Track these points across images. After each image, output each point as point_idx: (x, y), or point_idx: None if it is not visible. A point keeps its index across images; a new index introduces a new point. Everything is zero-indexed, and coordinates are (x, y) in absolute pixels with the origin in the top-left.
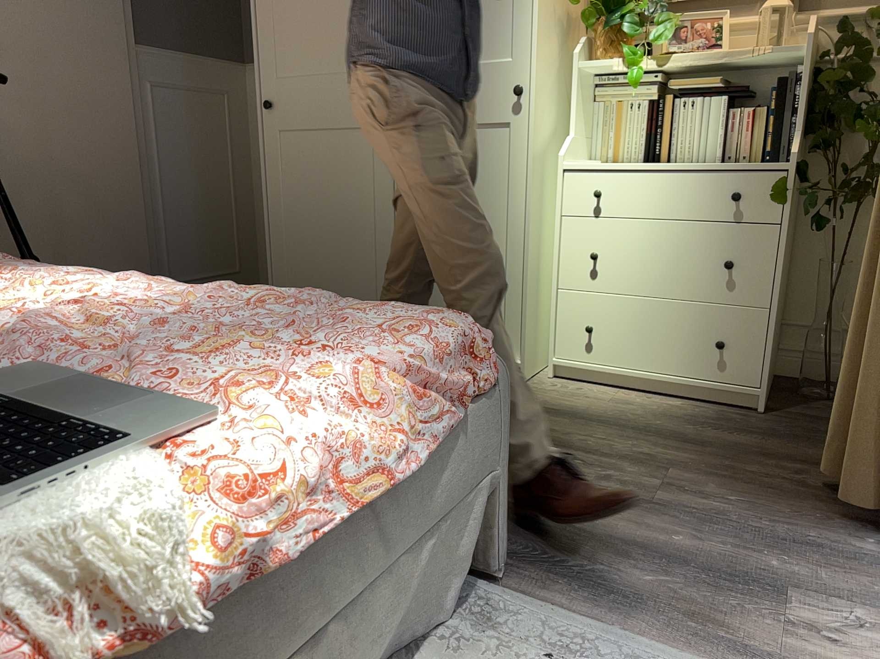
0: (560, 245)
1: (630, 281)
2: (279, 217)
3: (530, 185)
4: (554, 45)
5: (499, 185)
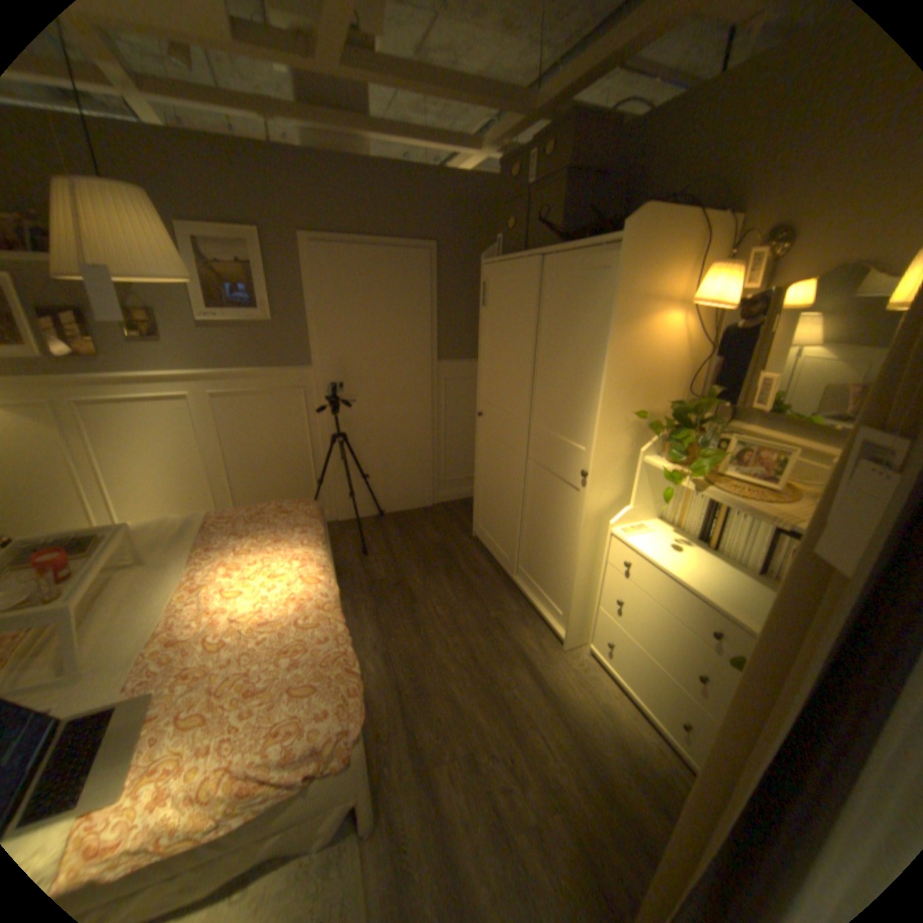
0: (604, 578)
1: (640, 634)
2: (479, 475)
3: (582, 538)
4: (626, 441)
5: (570, 523)
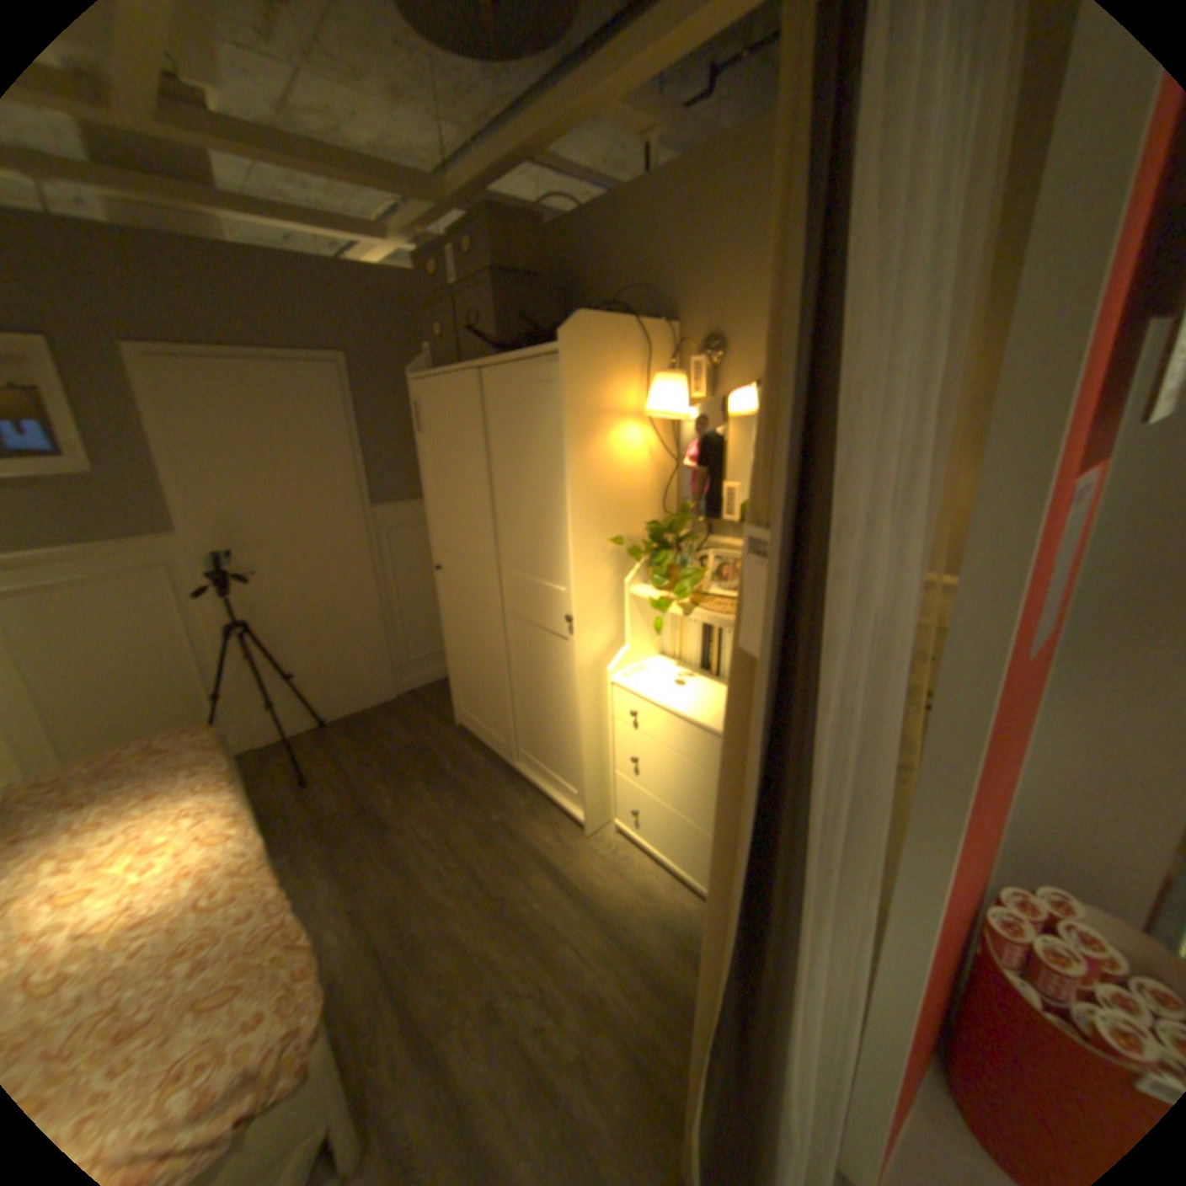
0: (613, 737)
1: (659, 790)
2: (450, 645)
3: (579, 695)
4: (607, 574)
5: (565, 681)
